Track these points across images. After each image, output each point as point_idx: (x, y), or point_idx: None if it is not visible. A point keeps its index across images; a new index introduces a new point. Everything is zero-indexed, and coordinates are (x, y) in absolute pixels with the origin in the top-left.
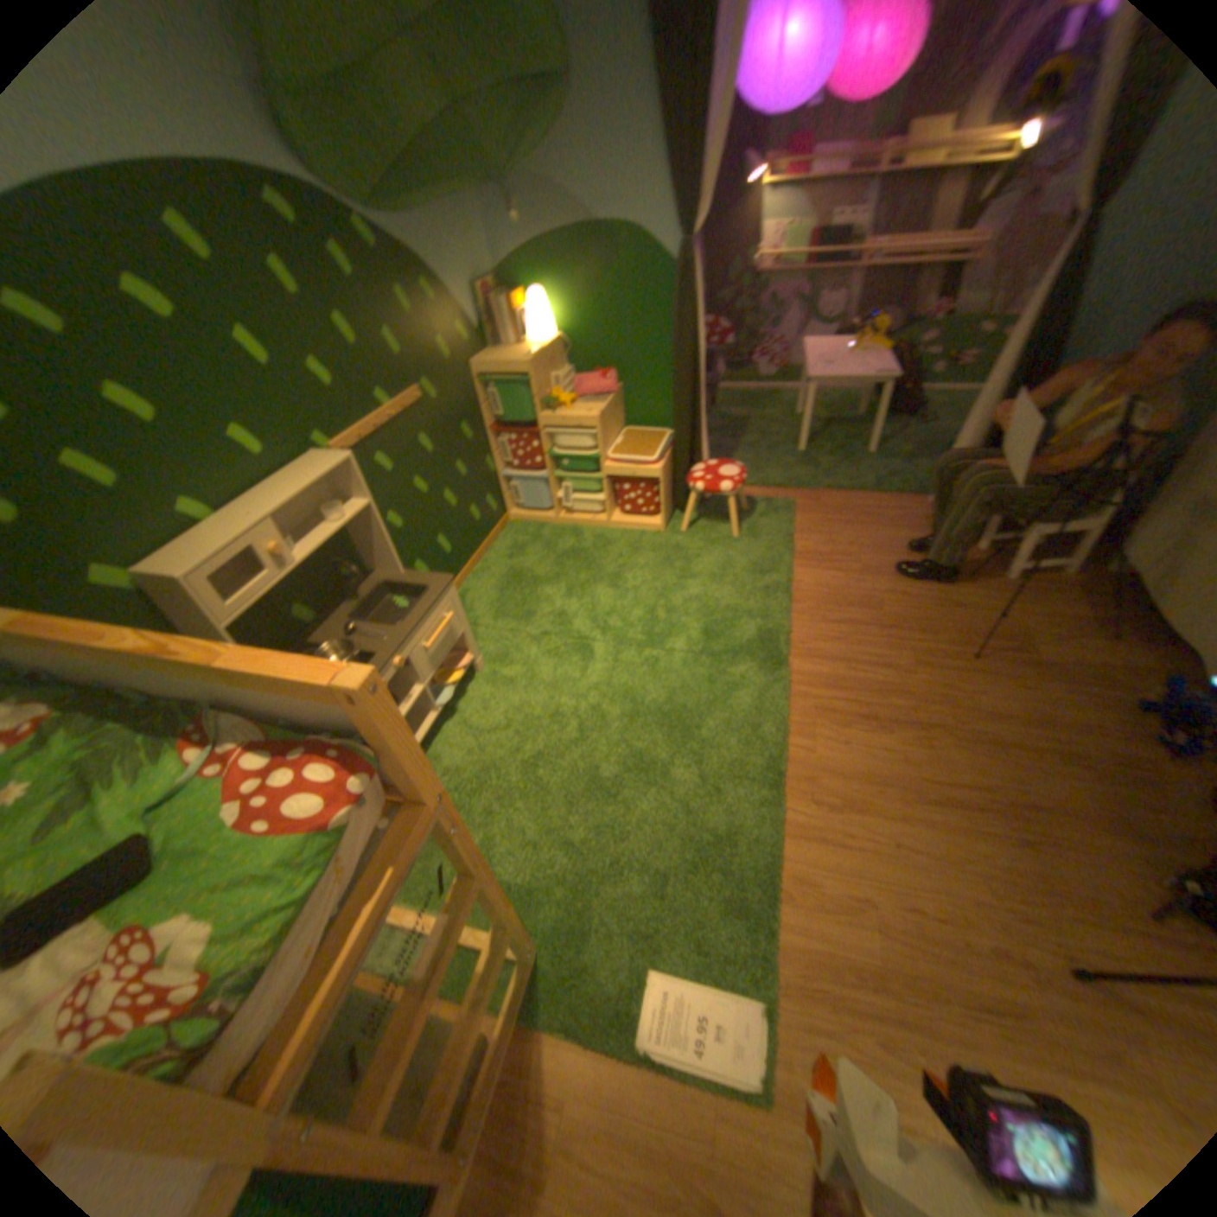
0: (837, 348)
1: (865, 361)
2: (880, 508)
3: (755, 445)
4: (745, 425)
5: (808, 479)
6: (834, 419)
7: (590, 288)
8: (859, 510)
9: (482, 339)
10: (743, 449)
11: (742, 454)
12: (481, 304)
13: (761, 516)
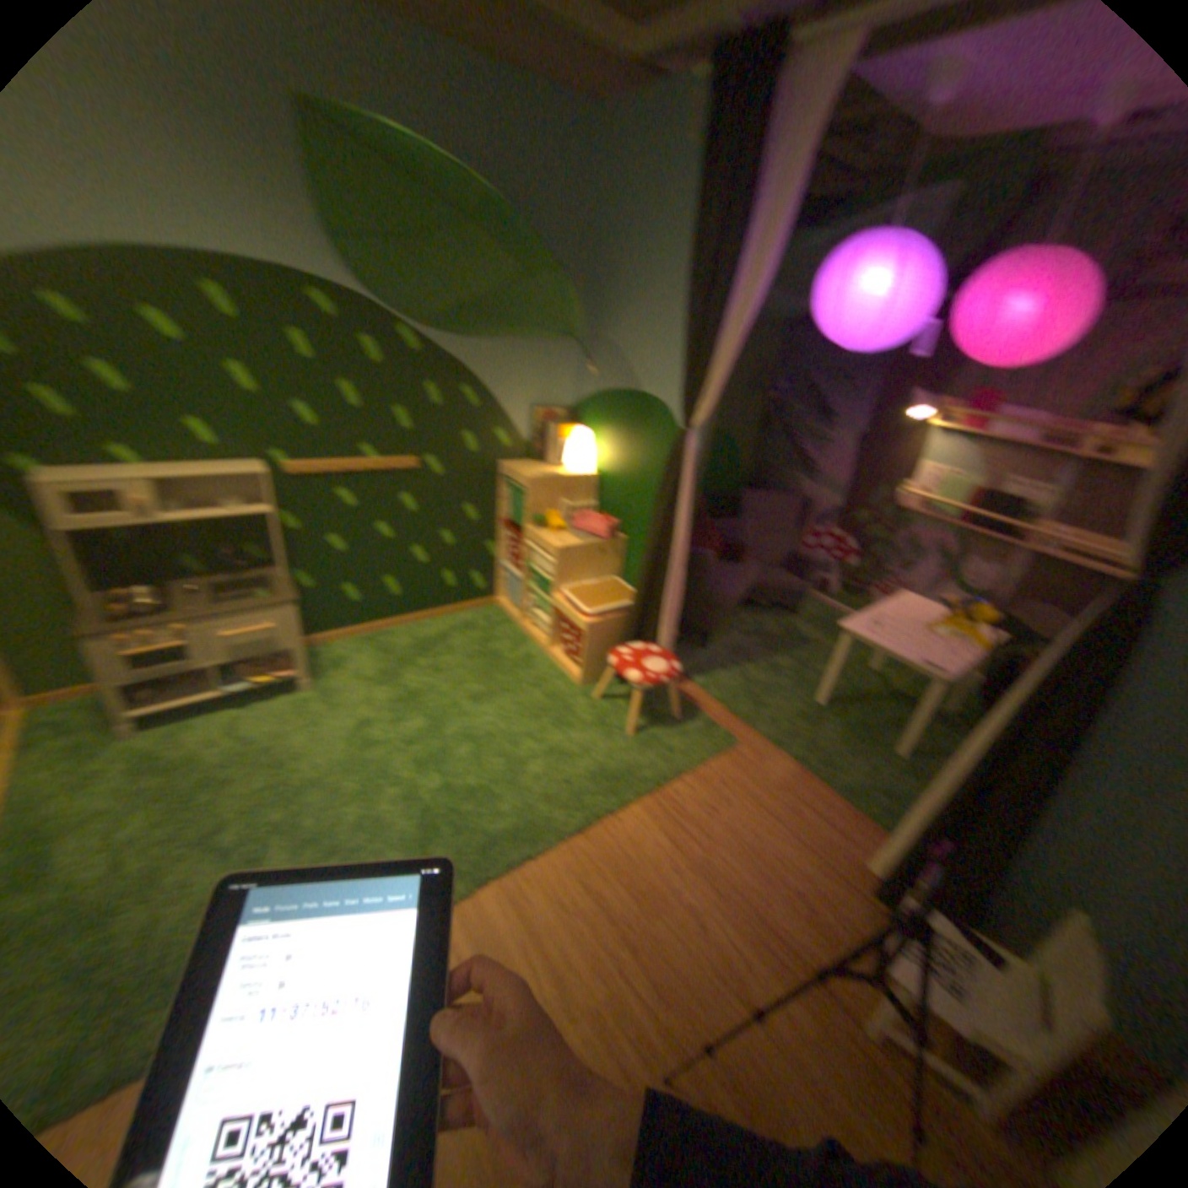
0: (928, 619)
1: (927, 645)
2: (825, 820)
3: (782, 671)
4: (801, 649)
5: (786, 735)
6: (911, 698)
7: (627, 446)
8: (798, 804)
9: (531, 453)
10: (764, 668)
11: (756, 671)
12: (538, 427)
13: (684, 736)
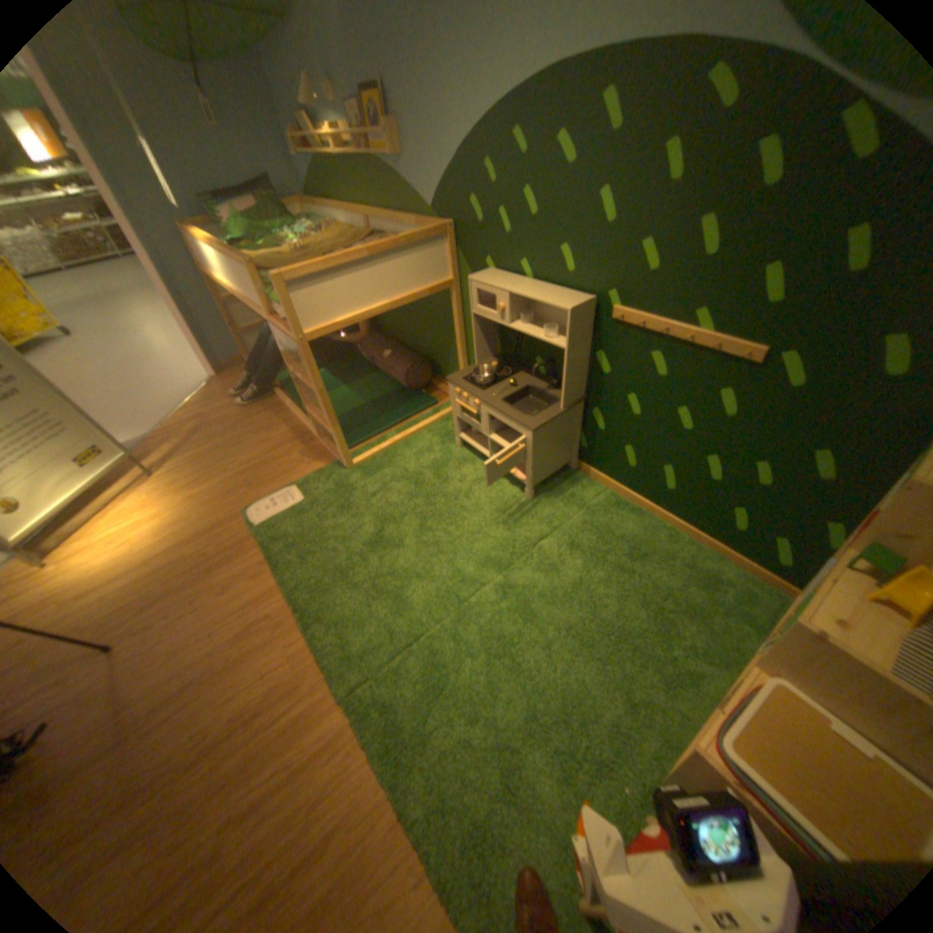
0: None
1: None
2: None
3: None
4: None
5: None
6: None
7: None
8: None
9: None
10: None
11: None
12: None
13: None
